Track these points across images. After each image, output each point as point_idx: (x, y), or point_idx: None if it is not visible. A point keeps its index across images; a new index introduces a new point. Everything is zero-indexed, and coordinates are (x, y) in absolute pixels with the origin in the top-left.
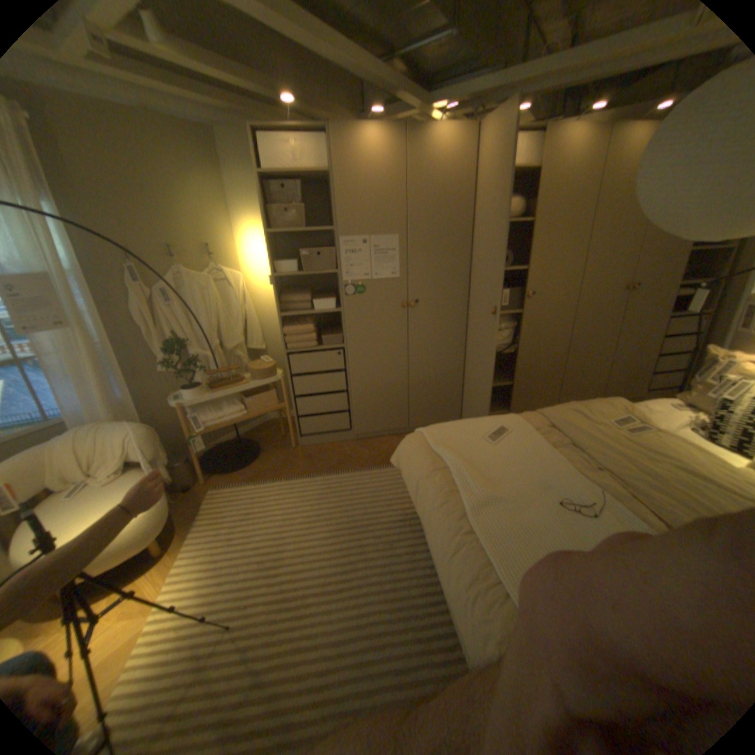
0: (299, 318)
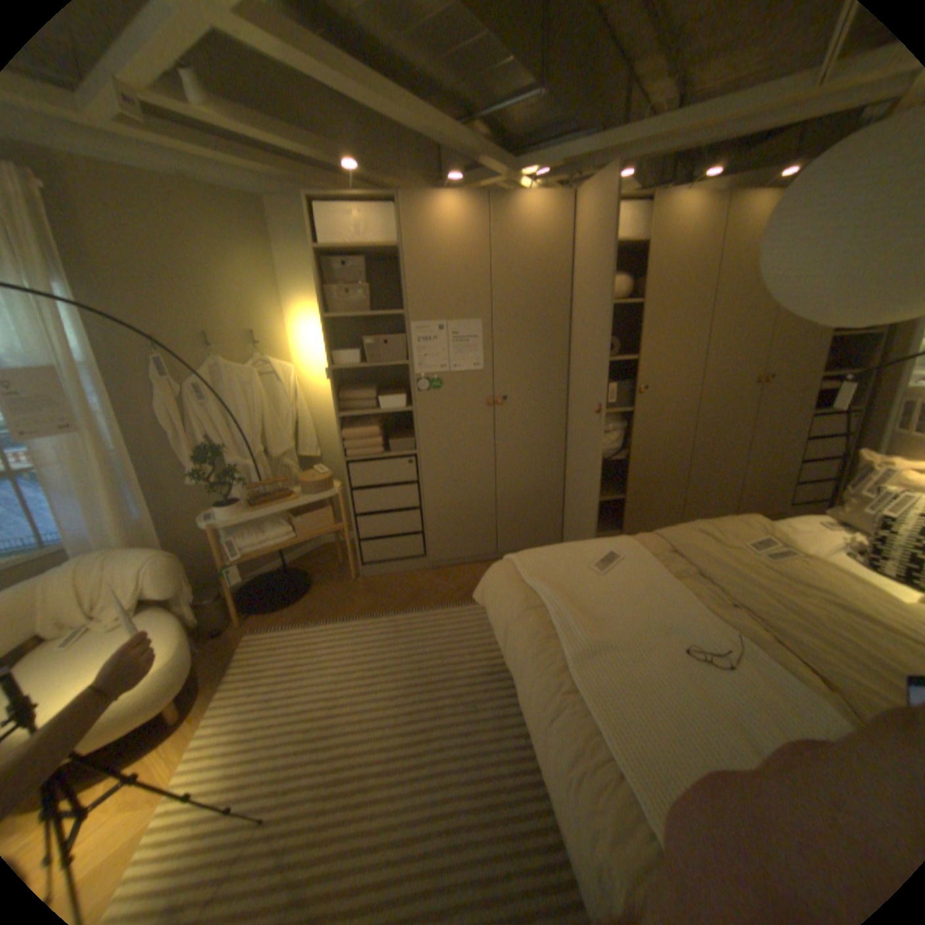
0: (360, 419)
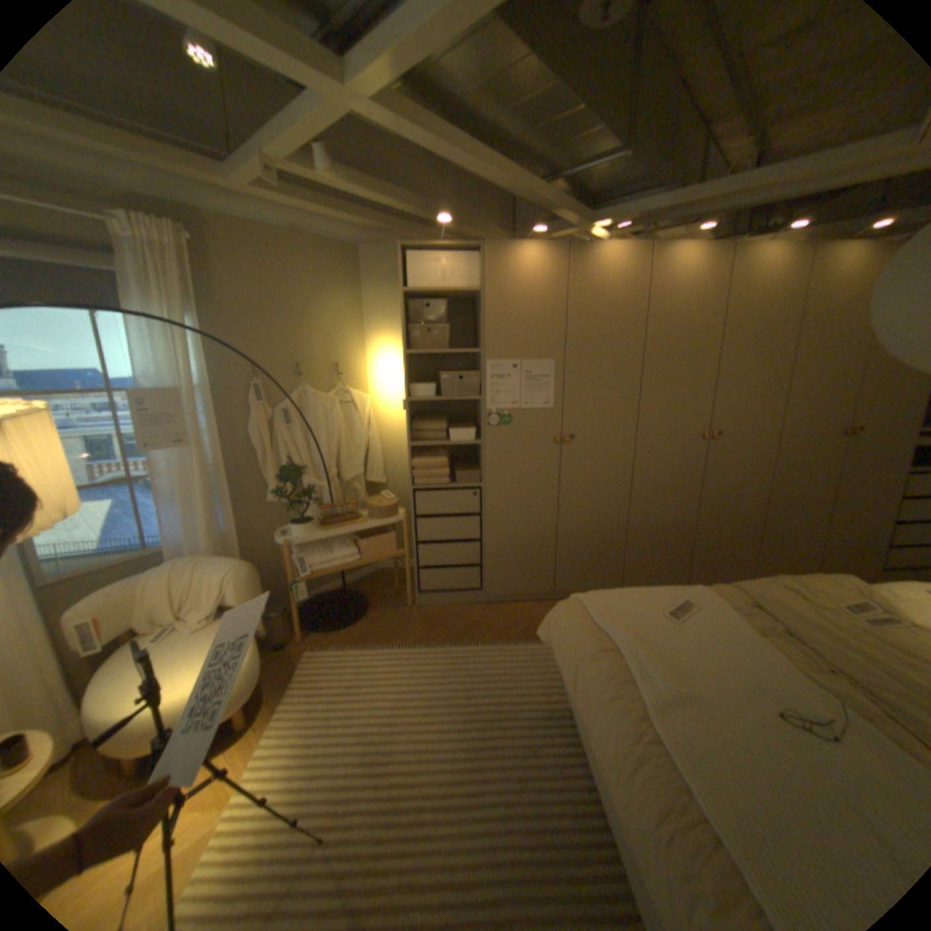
0: (427, 450)
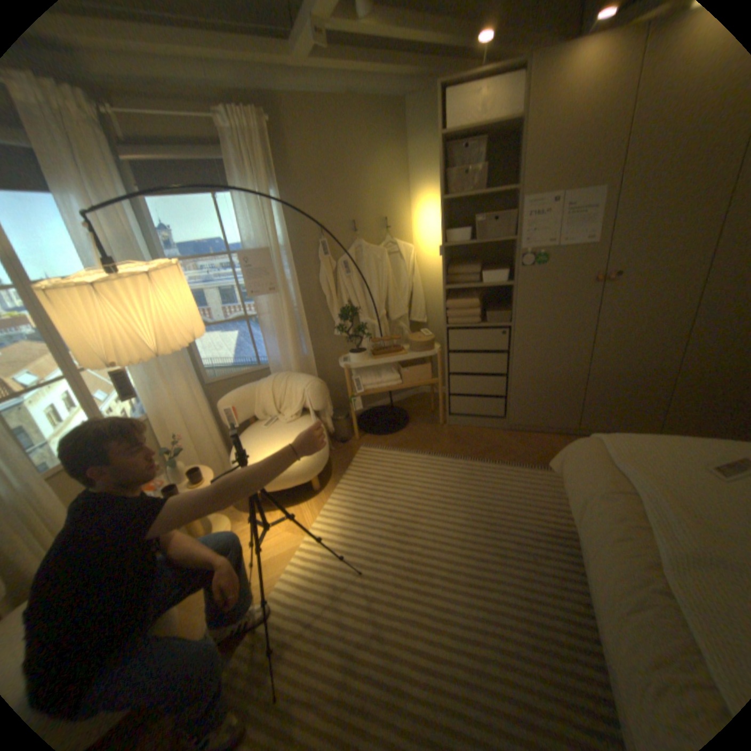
0: (461, 292)
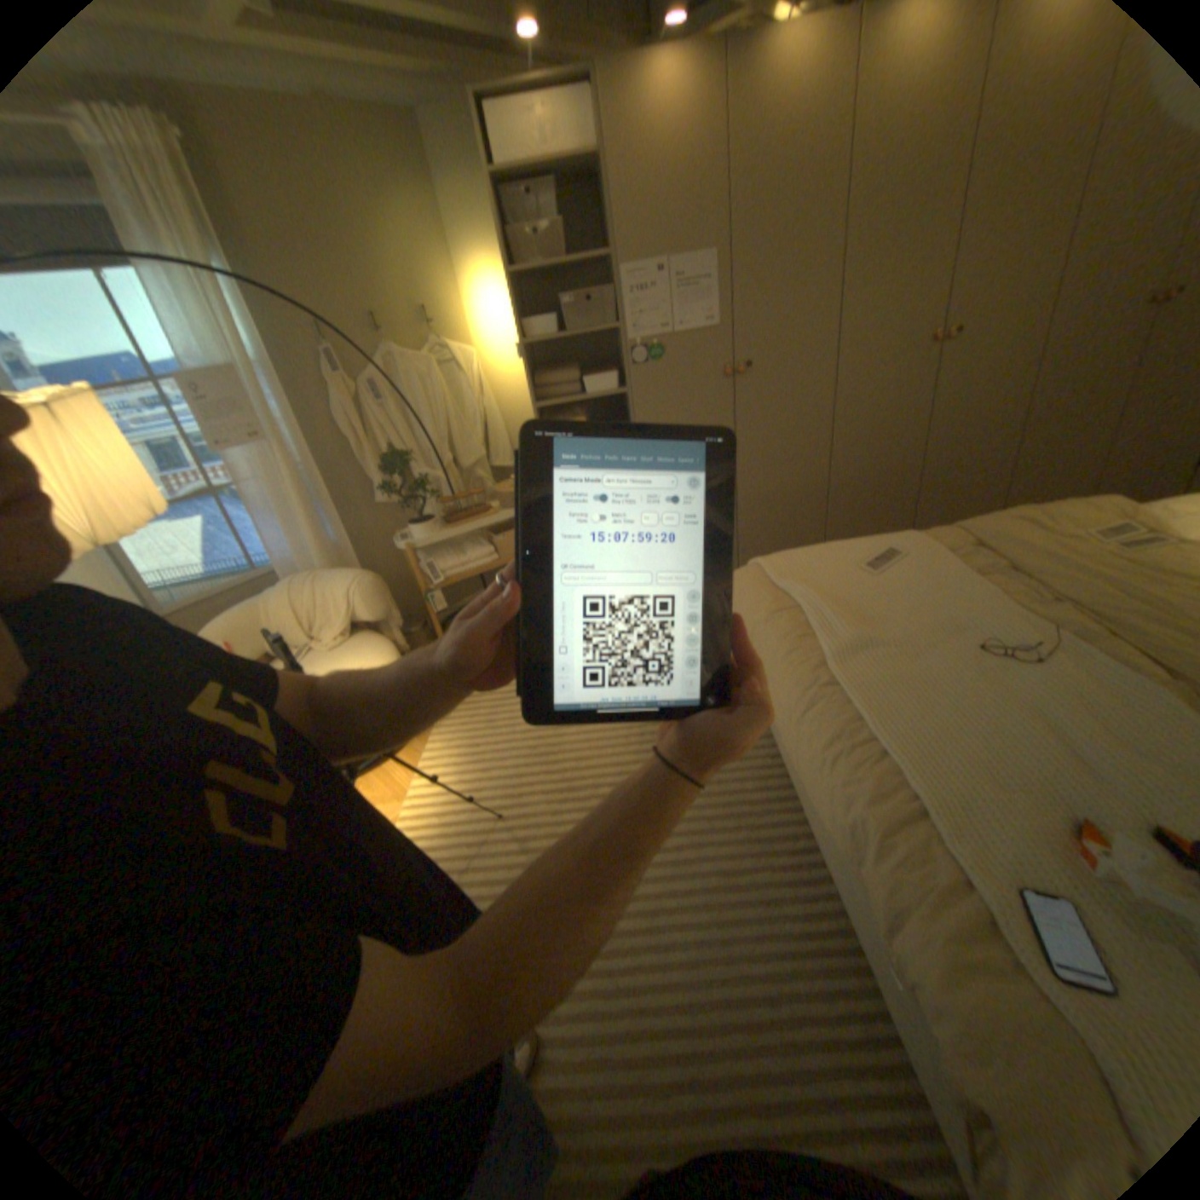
0: (559, 412)
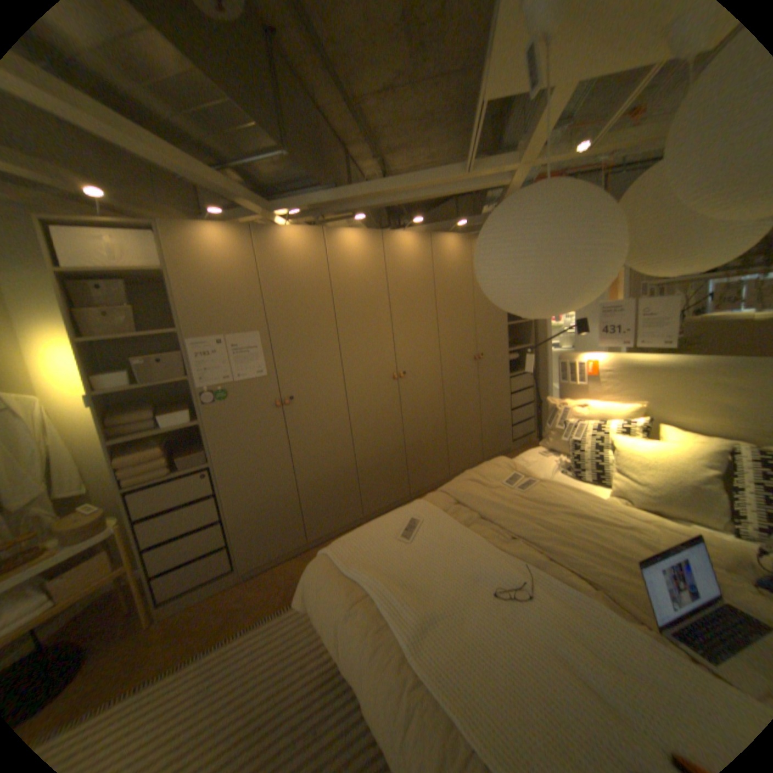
0: (134, 444)
